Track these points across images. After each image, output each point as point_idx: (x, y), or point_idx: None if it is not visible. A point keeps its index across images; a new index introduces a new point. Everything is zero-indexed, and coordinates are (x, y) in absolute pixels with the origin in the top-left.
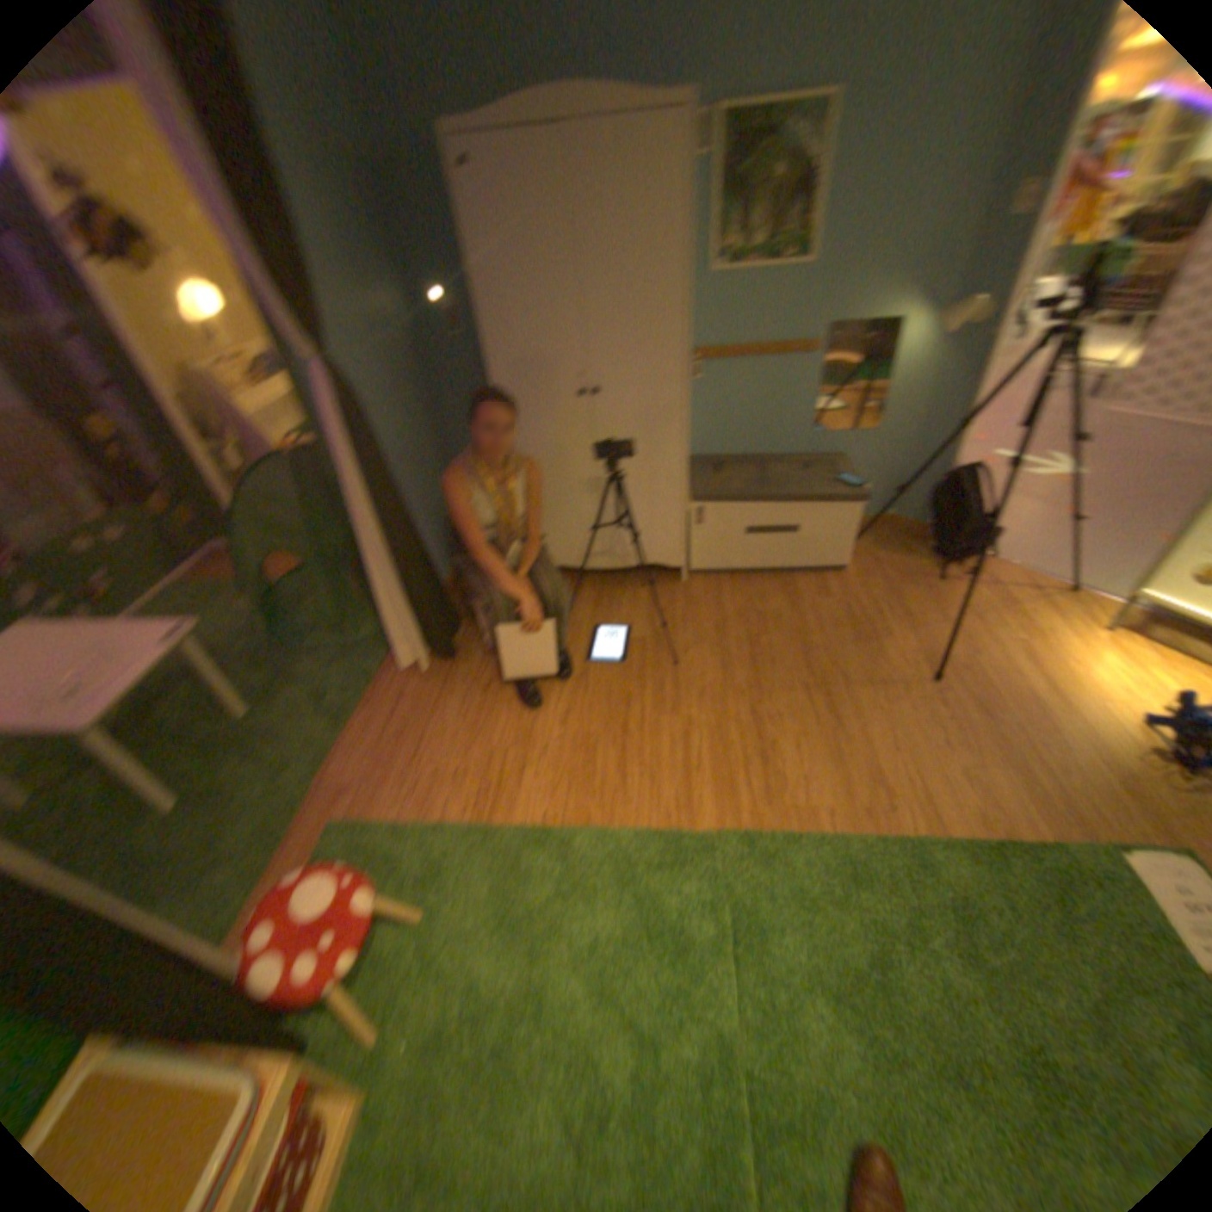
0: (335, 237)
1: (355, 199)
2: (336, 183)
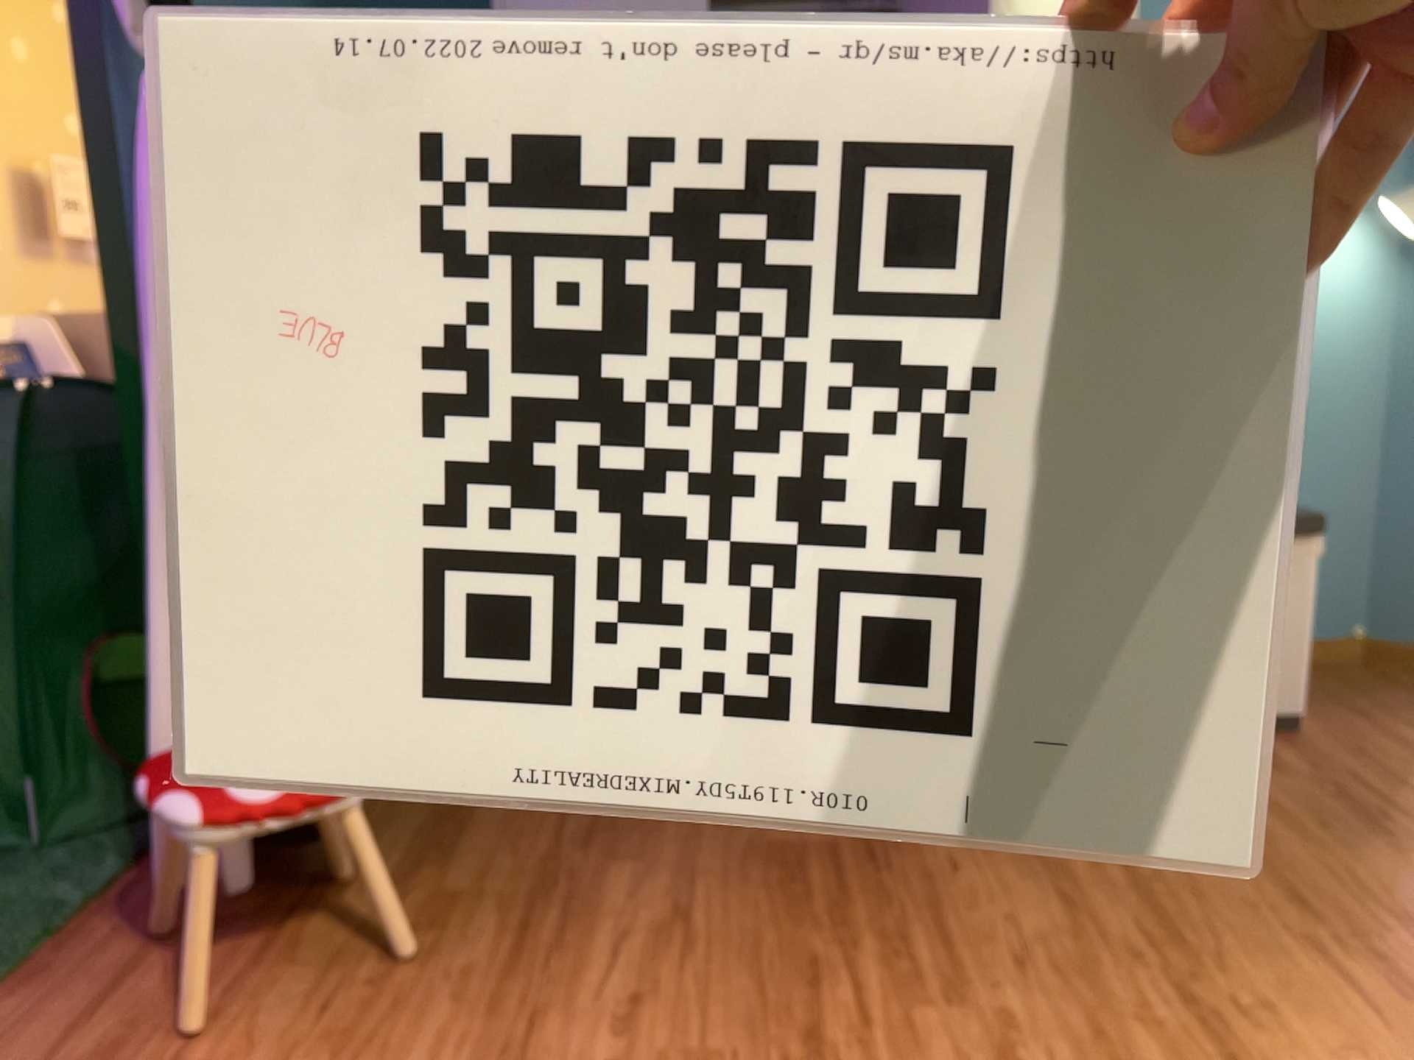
0: None
1: None
2: None
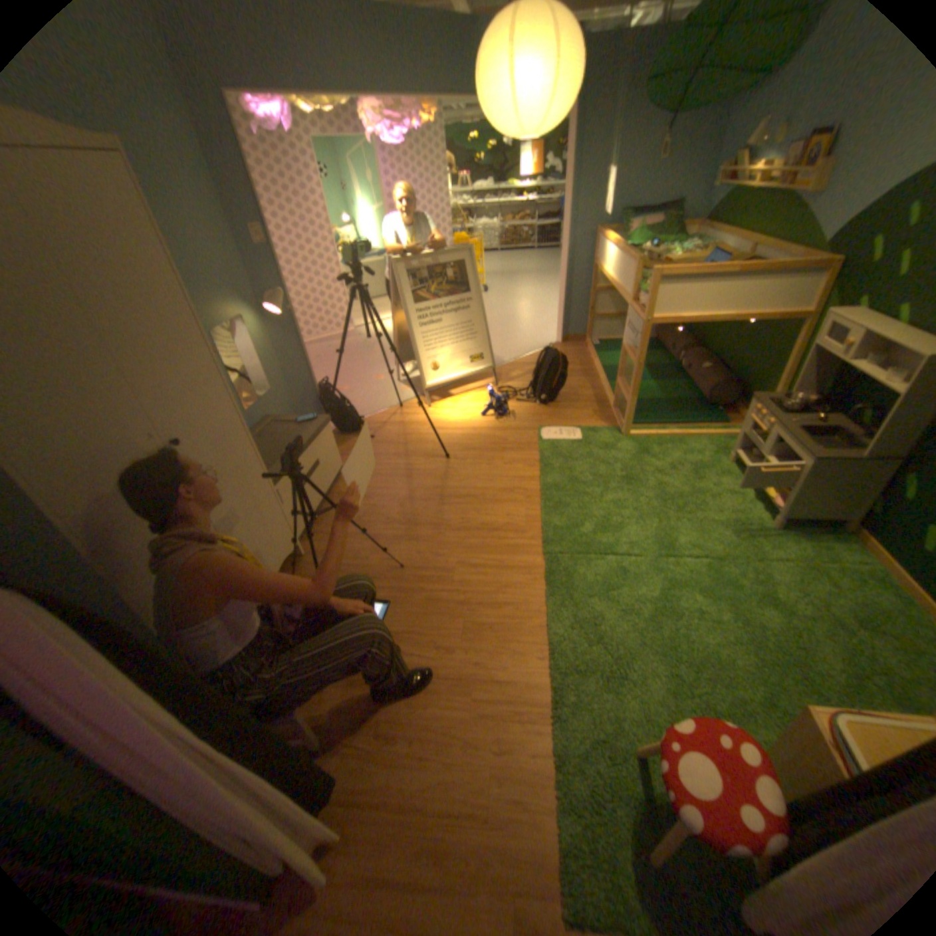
0: None
1: None
2: None
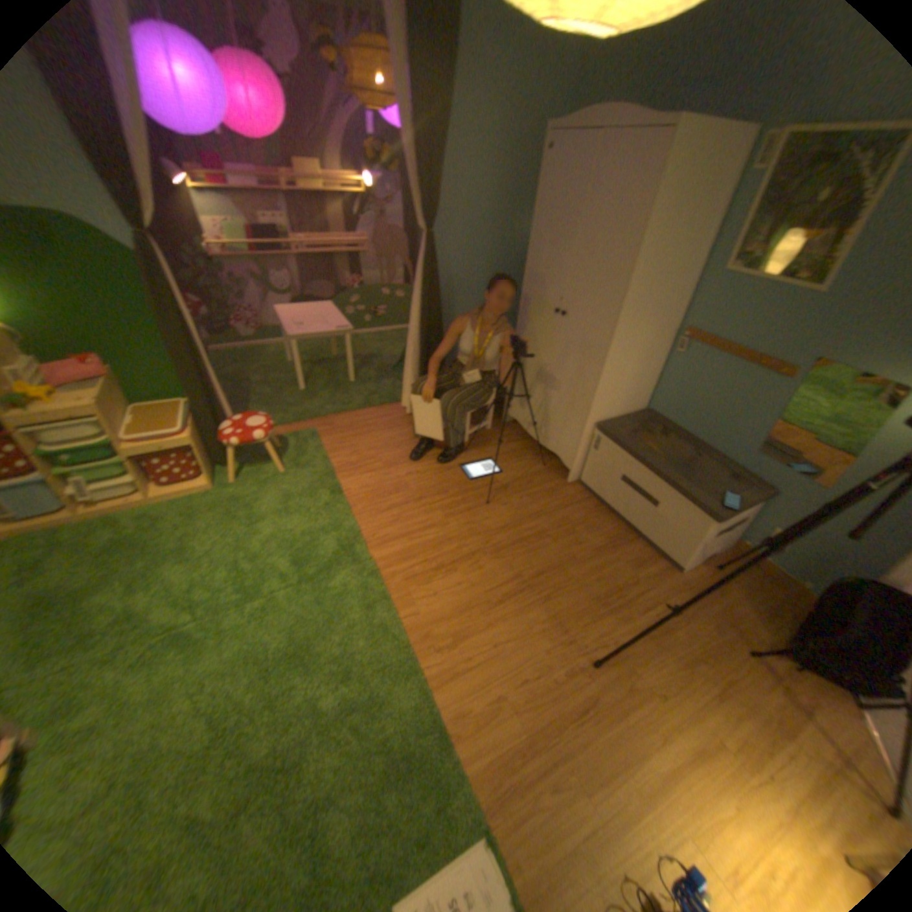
0: (493, 180)
1: (527, 162)
2: (515, 152)
